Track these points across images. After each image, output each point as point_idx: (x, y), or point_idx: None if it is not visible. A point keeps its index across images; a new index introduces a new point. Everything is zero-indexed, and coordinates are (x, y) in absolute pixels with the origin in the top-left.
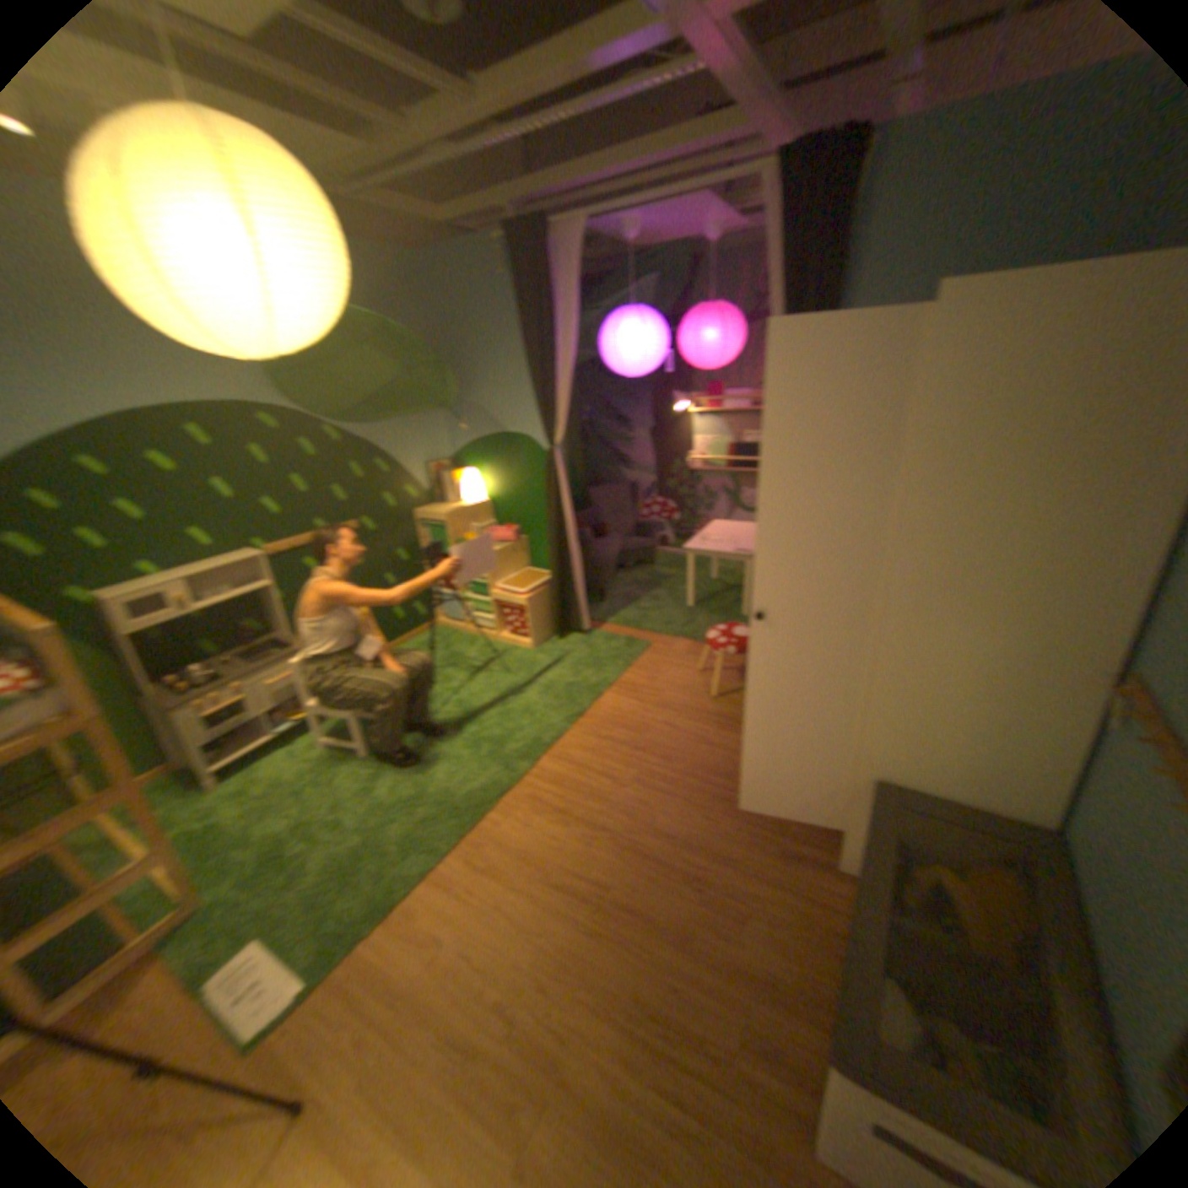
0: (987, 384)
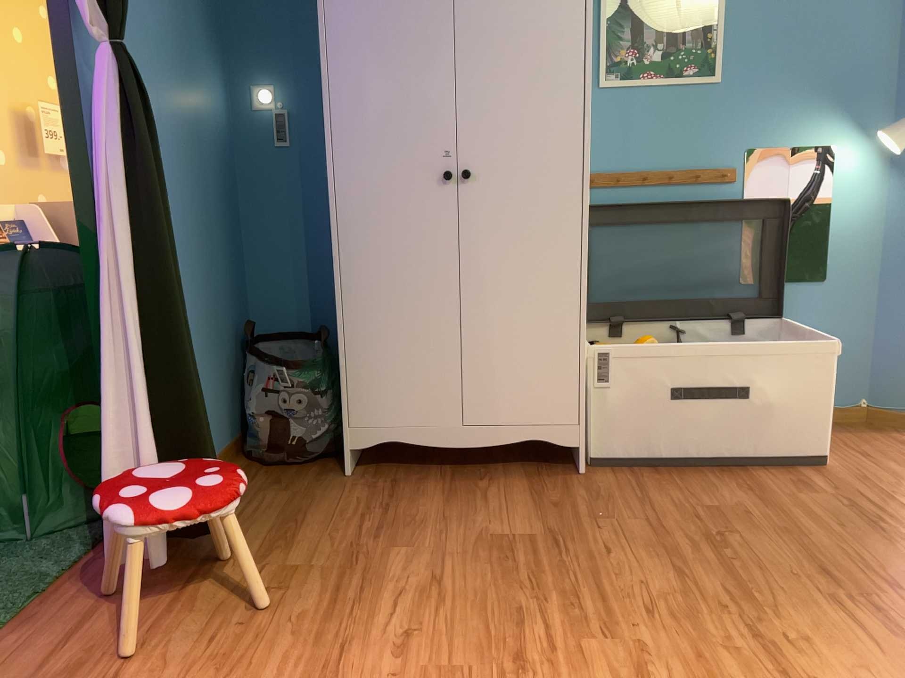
0: None
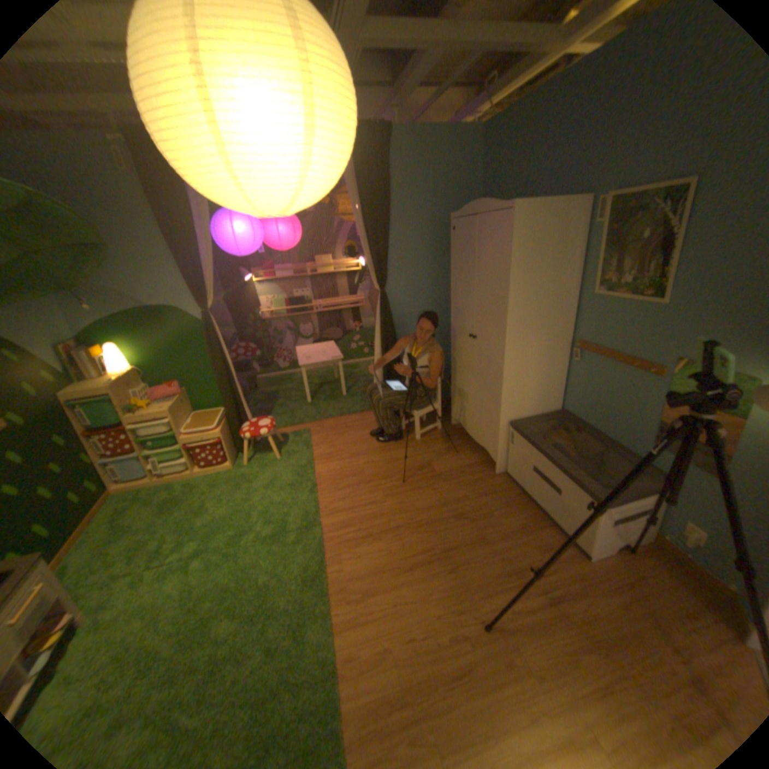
0: (531, 242)
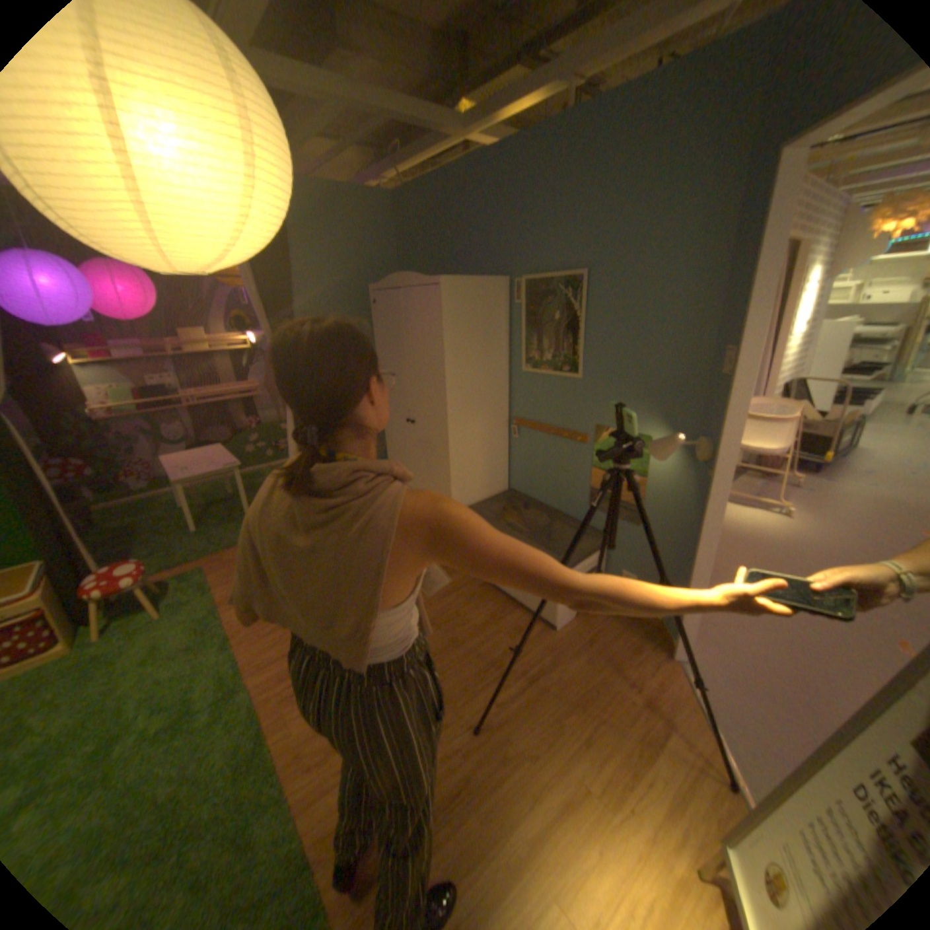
0: (461, 320)
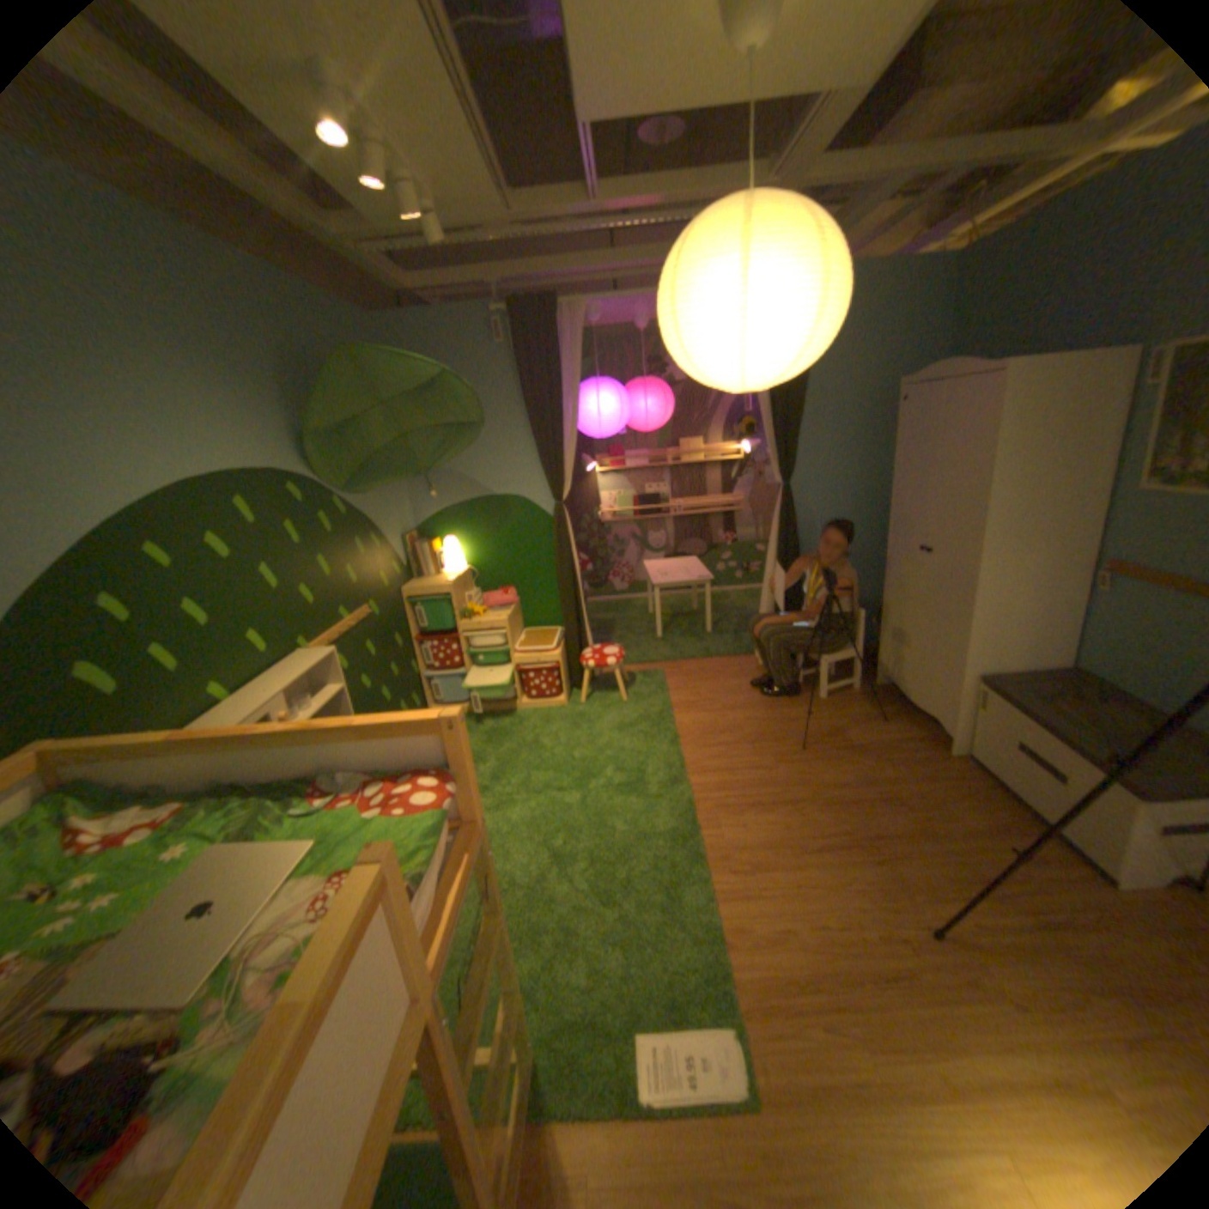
0: (1032, 415)
